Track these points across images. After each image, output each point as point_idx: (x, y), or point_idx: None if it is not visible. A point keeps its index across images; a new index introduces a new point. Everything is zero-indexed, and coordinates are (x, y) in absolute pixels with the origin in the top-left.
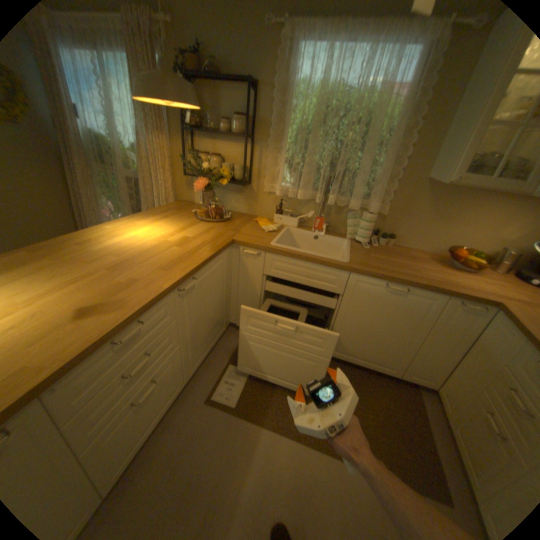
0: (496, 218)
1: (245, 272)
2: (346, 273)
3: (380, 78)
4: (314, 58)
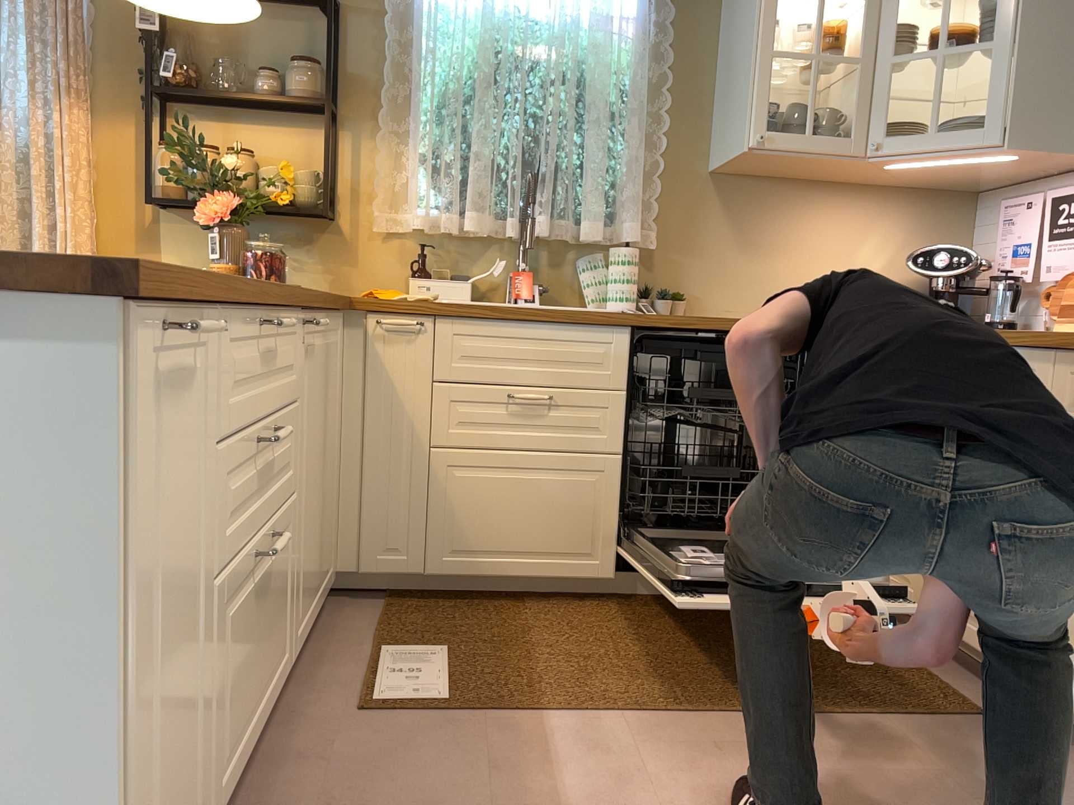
0: (839, 235)
1: (382, 386)
2: (624, 332)
3: (584, 9)
4: None
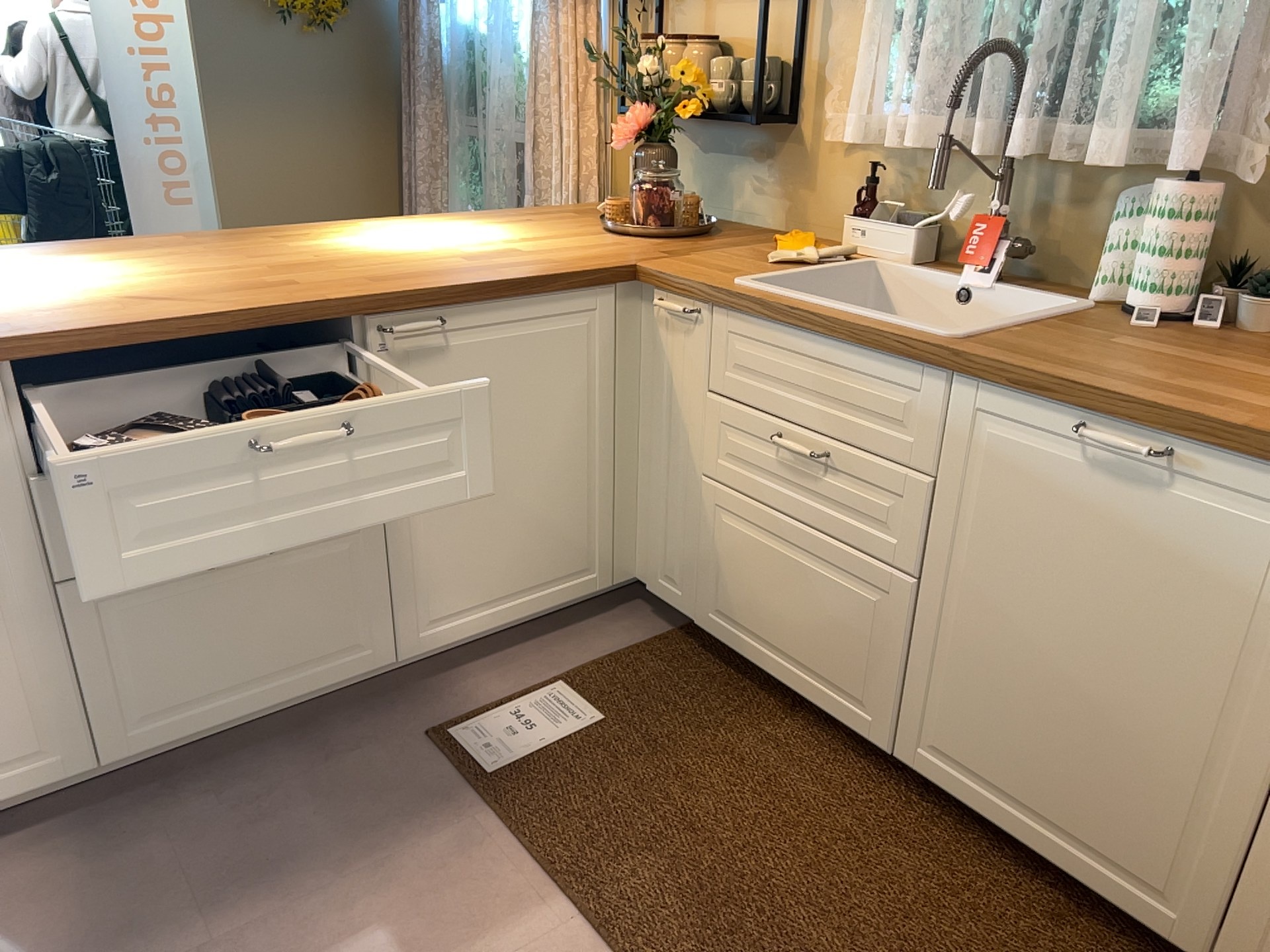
0: None
1: (666, 382)
2: (938, 379)
3: None
4: None
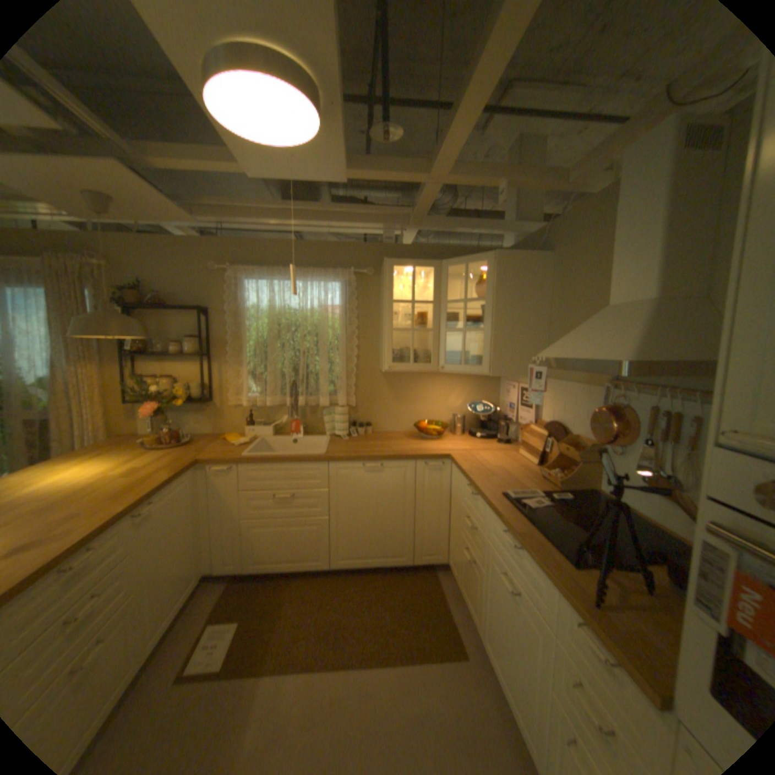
0: (439, 393)
1: (216, 494)
2: (325, 464)
3: (317, 303)
4: (258, 292)
